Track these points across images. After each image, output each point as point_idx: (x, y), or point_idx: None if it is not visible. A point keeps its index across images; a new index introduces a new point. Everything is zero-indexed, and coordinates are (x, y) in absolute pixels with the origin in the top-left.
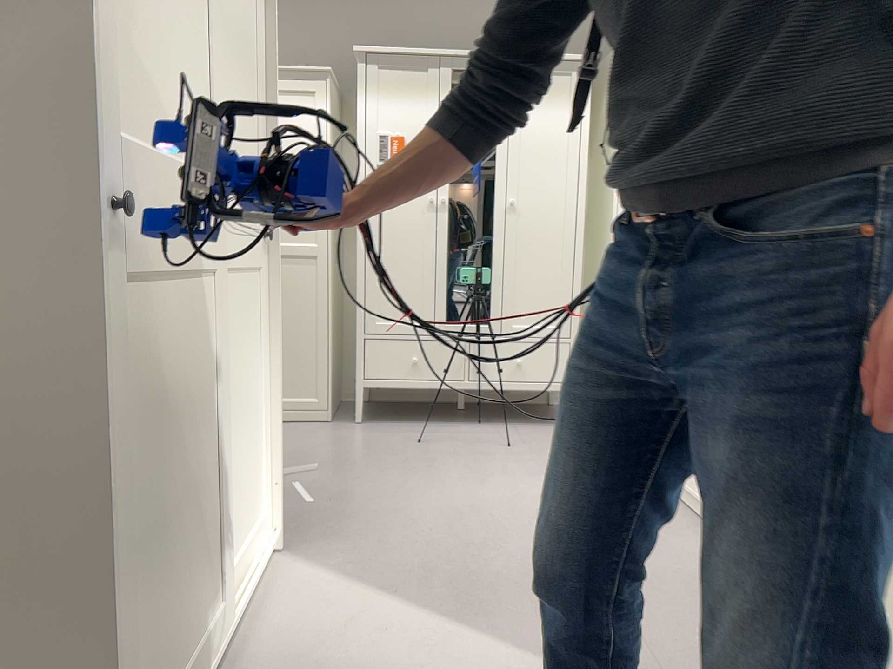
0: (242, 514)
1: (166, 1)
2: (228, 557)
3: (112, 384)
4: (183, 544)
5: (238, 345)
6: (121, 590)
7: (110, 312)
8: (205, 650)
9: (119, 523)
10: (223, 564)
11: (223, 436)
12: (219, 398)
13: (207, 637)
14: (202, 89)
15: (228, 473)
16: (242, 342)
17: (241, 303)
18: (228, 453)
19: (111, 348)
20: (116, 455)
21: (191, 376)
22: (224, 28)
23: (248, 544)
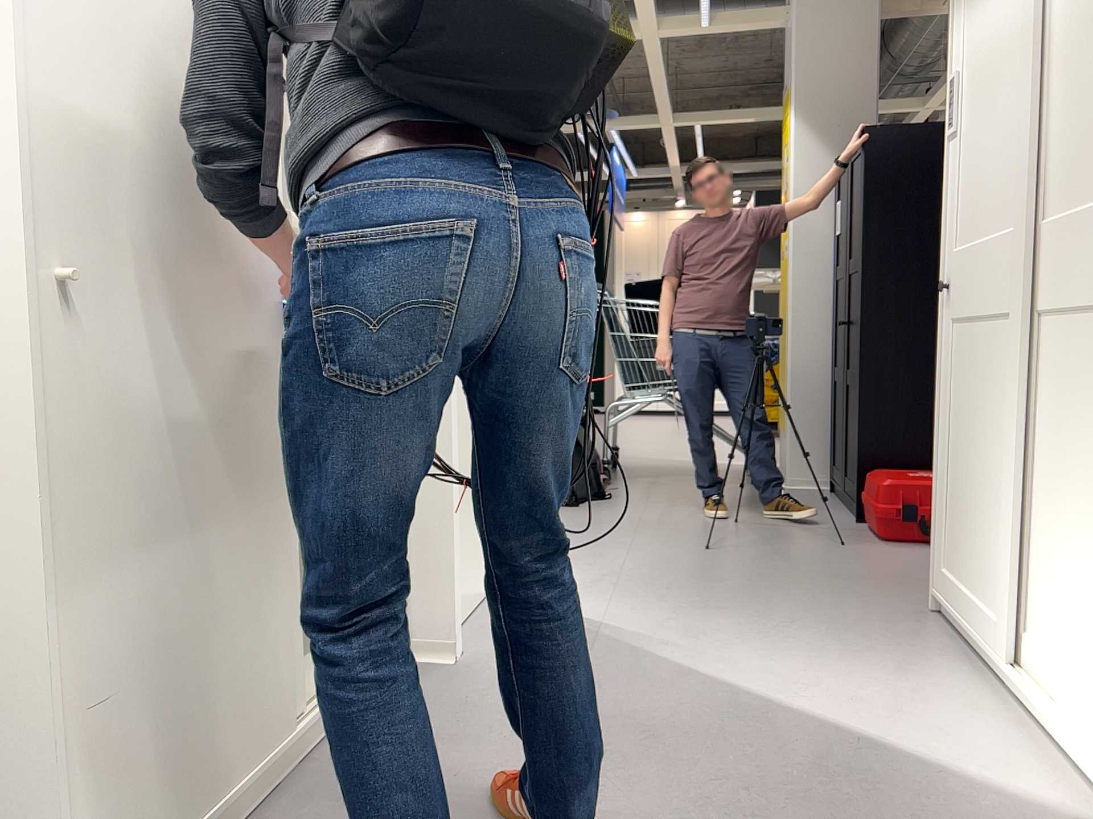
0: (1067, 627)
1: (986, 131)
2: (1038, 627)
3: (945, 367)
4: (972, 503)
5: (1078, 401)
6: (942, 469)
7: (946, 332)
8: (976, 610)
9: (943, 435)
10: (1031, 622)
11: (1044, 491)
12: (1040, 442)
13: (981, 609)
14: (1011, 155)
15: (1047, 539)
16: (1089, 403)
17: (1092, 351)
18: (1048, 516)
19: (946, 349)
20: (944, 401)
21: (986, 390)
22: (1080, 20)
23: (1071, 682)
